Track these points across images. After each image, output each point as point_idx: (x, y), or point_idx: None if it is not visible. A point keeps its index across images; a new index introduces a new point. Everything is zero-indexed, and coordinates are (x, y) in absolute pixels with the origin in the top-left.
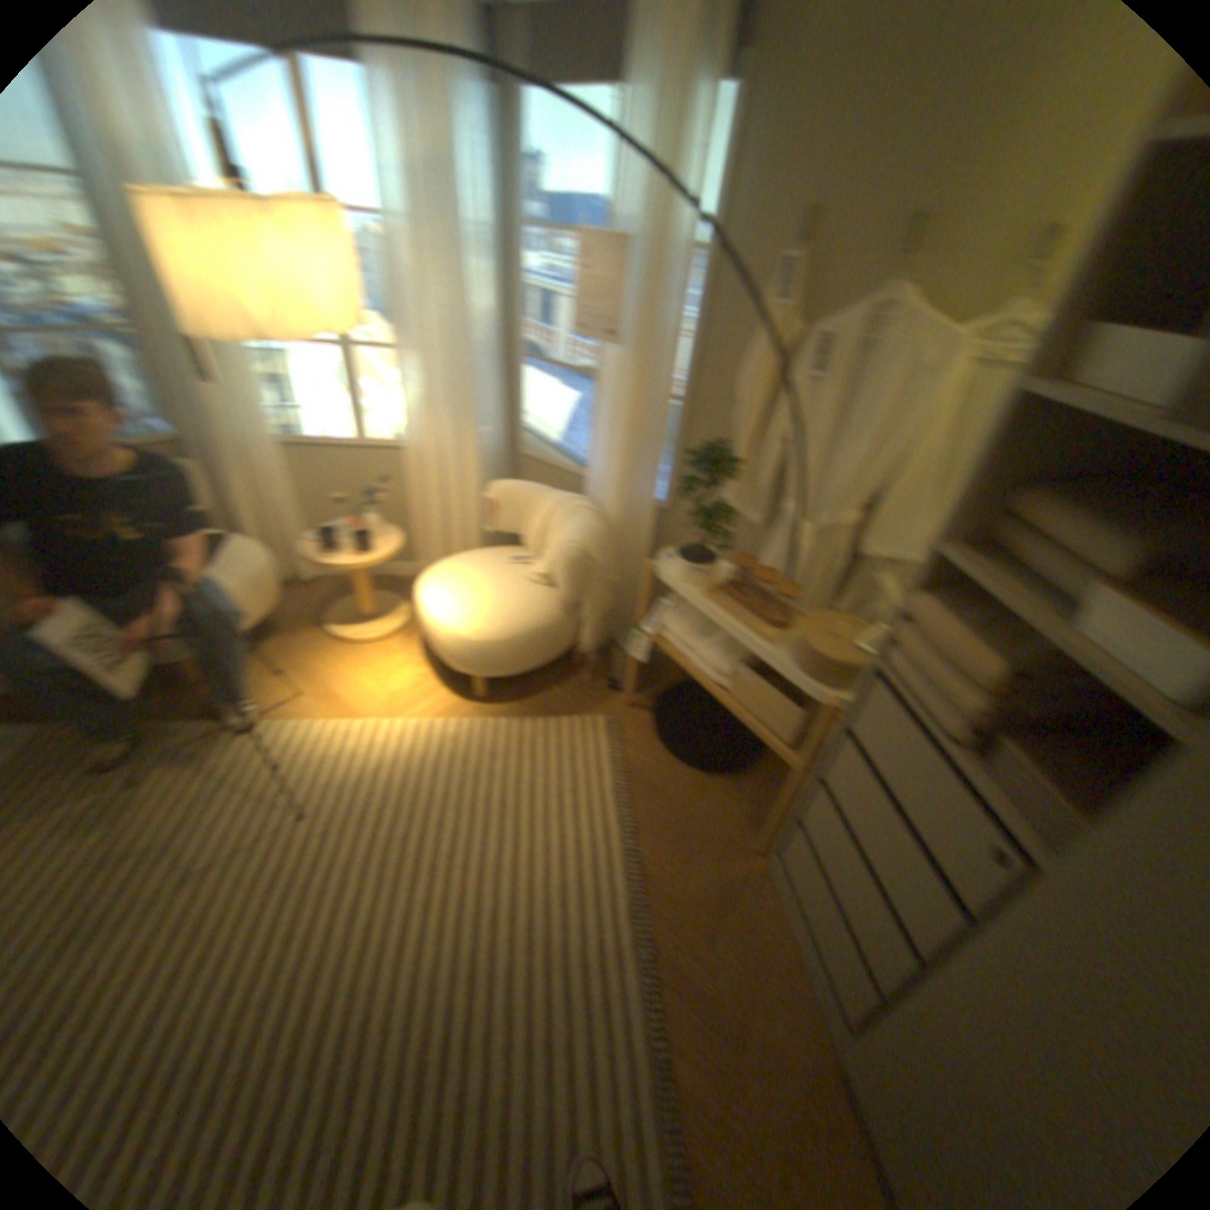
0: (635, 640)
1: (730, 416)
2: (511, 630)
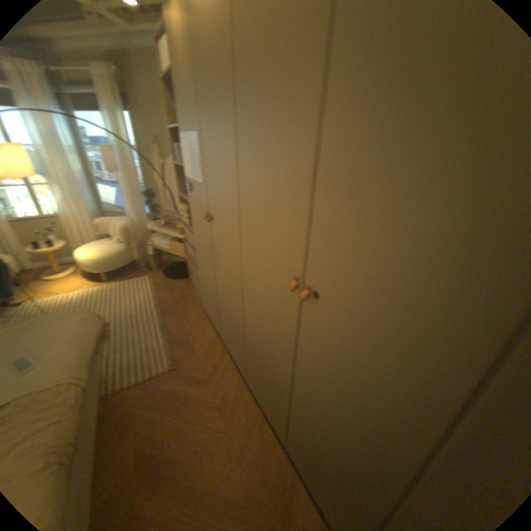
0: (148, 249)
1: (156, 186)
2: (108, 255)
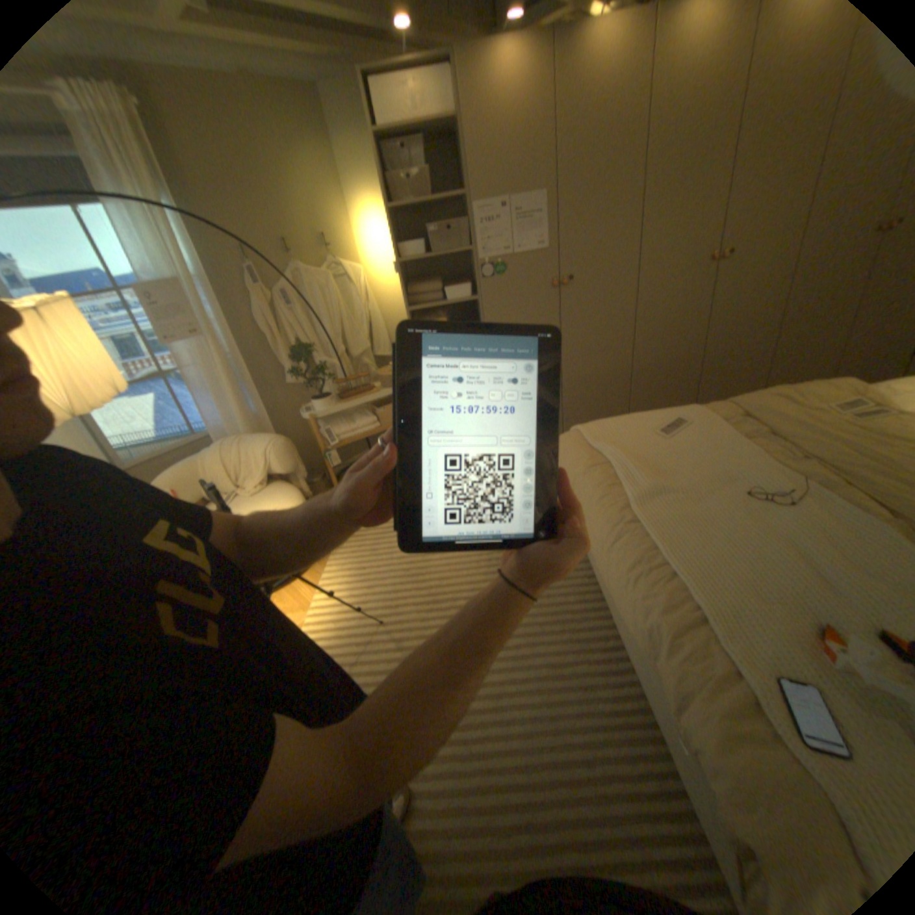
0: (329, 458)
1: (261, 345)
2: (298, 499)
